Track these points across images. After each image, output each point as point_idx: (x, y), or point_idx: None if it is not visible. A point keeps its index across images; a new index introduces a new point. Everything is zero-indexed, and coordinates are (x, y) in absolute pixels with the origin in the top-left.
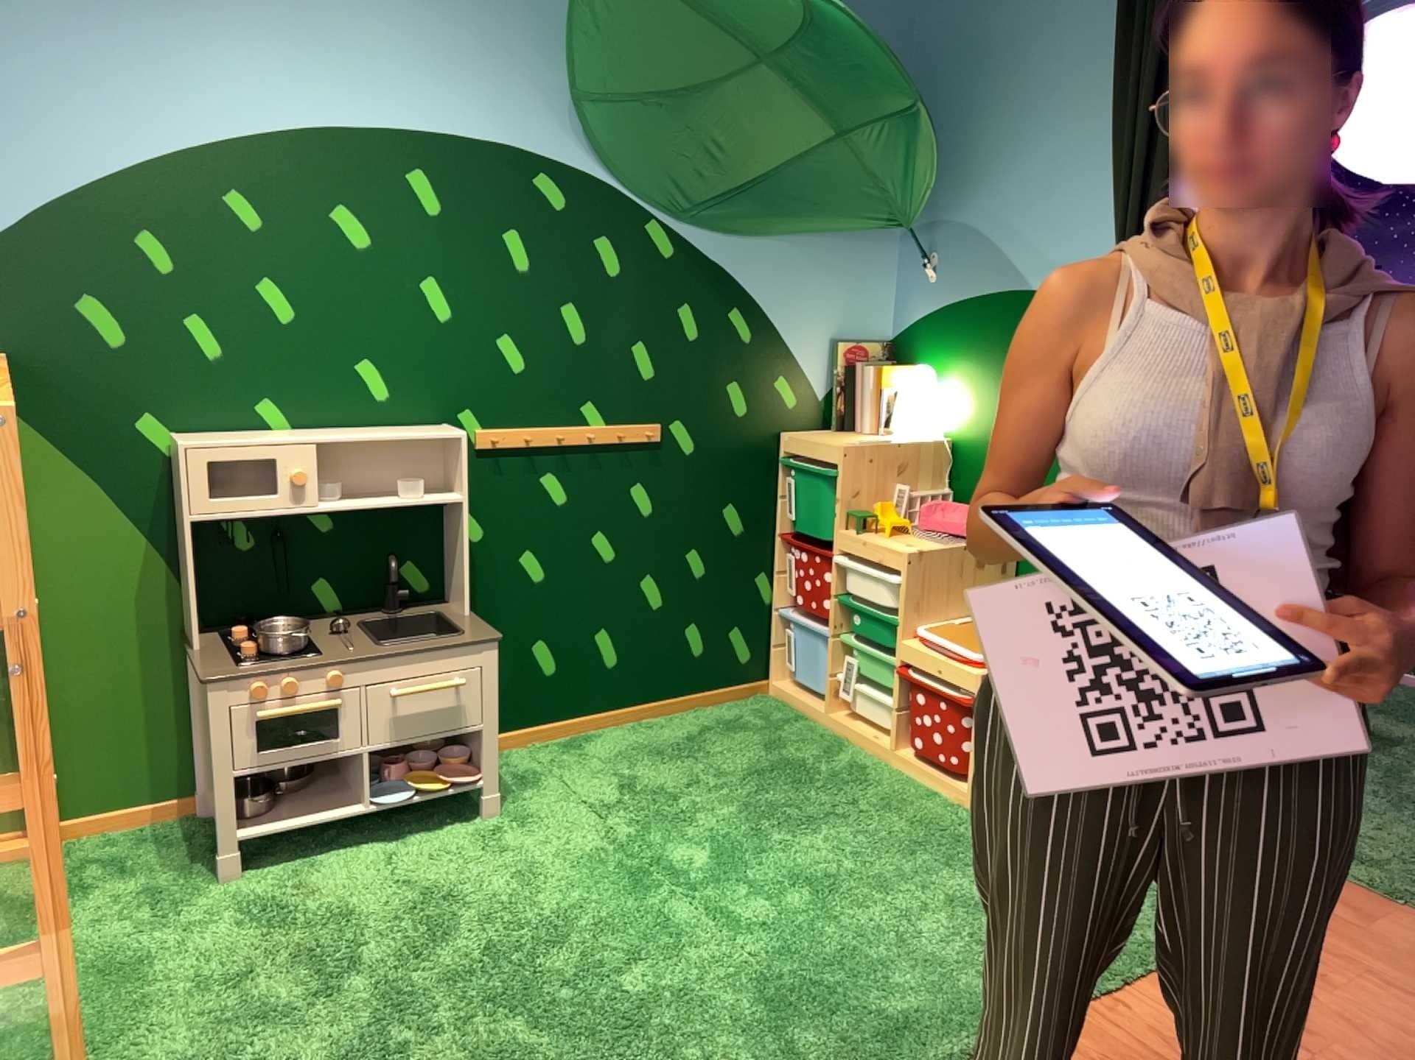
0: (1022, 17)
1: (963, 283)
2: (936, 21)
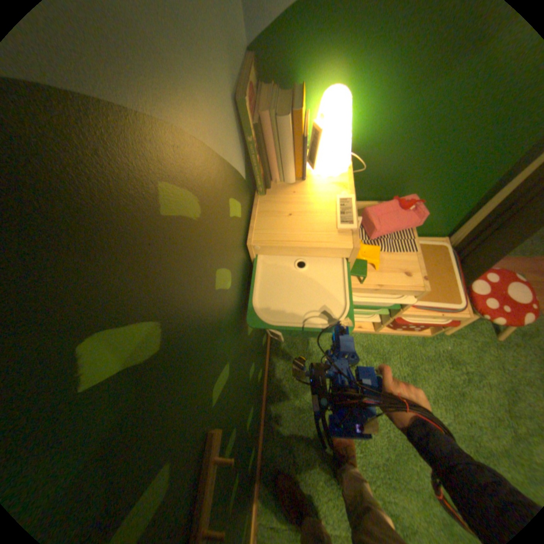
0: None
1: None
2: None
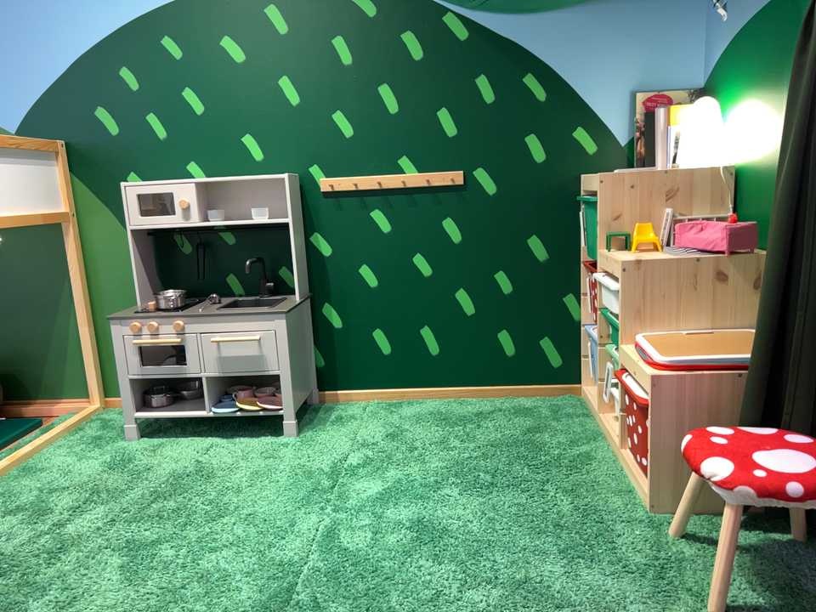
0: None
1: (746, 2)
2: None
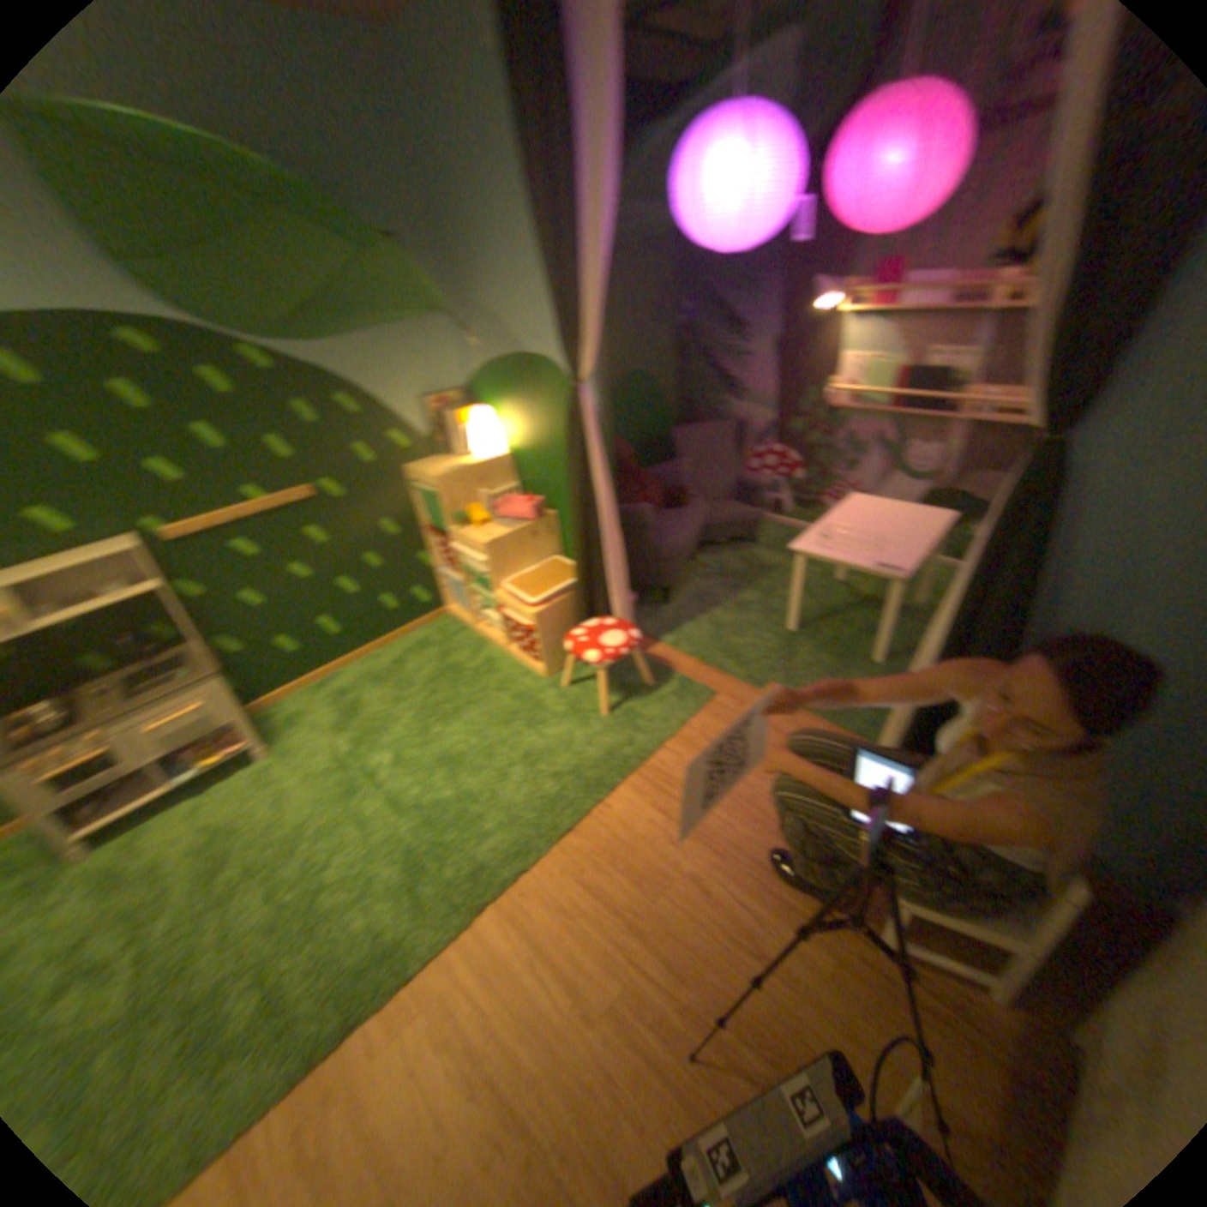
0: (471, 118)
1: (490, 344)
2: (420, 124)
